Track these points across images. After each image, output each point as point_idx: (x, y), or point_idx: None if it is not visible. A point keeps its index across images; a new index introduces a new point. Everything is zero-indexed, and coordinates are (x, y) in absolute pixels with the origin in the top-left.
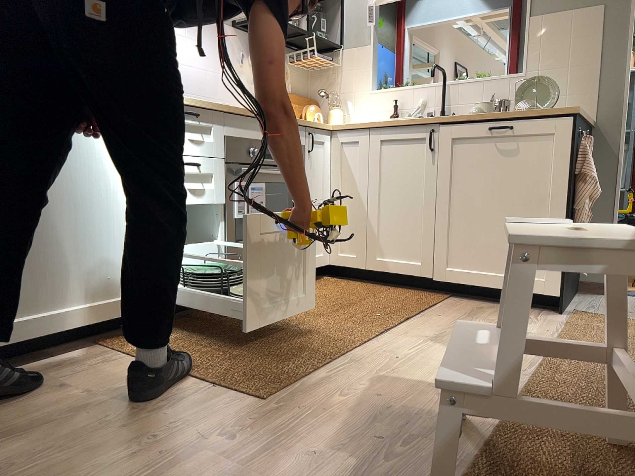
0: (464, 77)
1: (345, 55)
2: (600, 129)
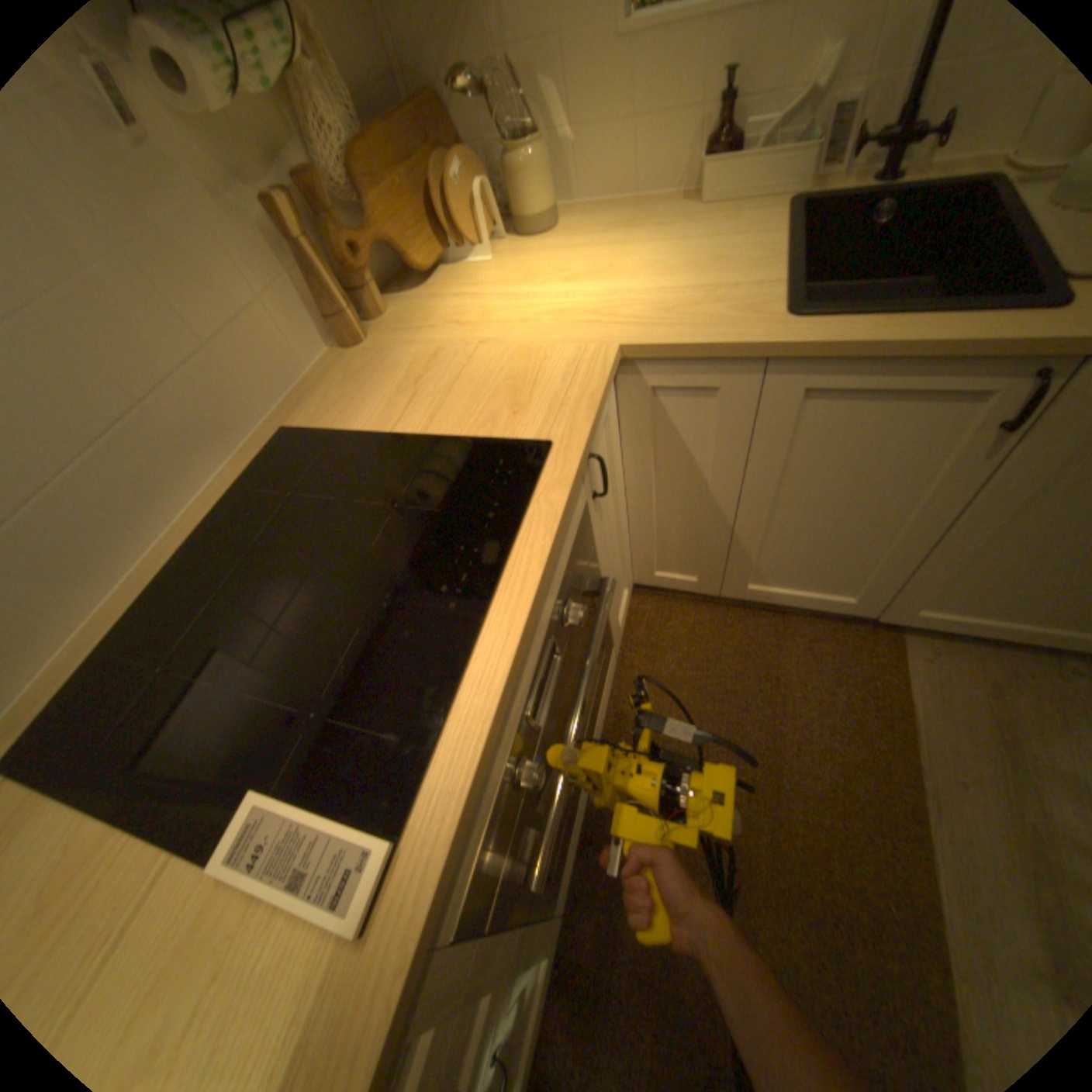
0: None
1: None
2: None
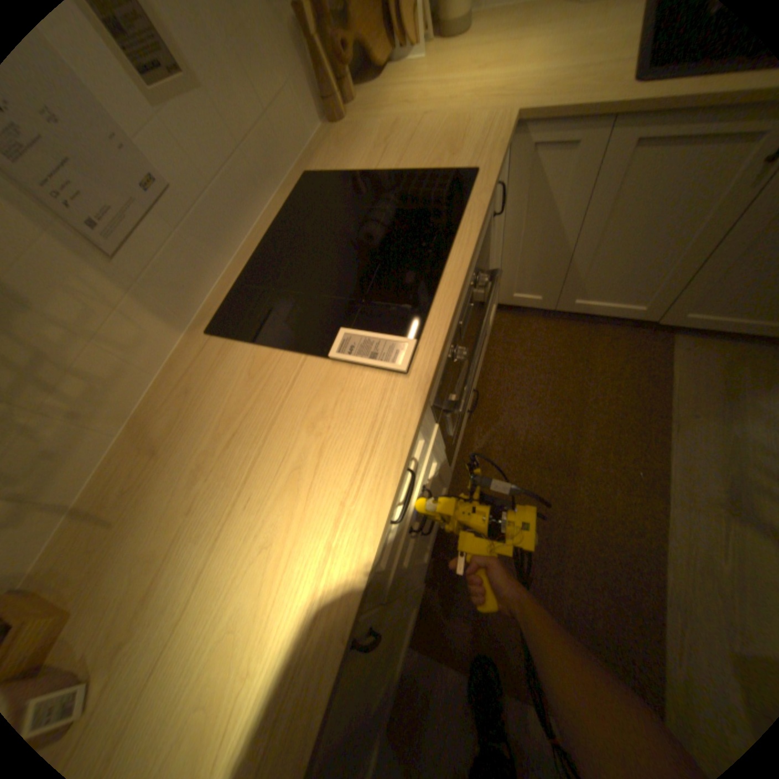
0: None
1: None
2: None
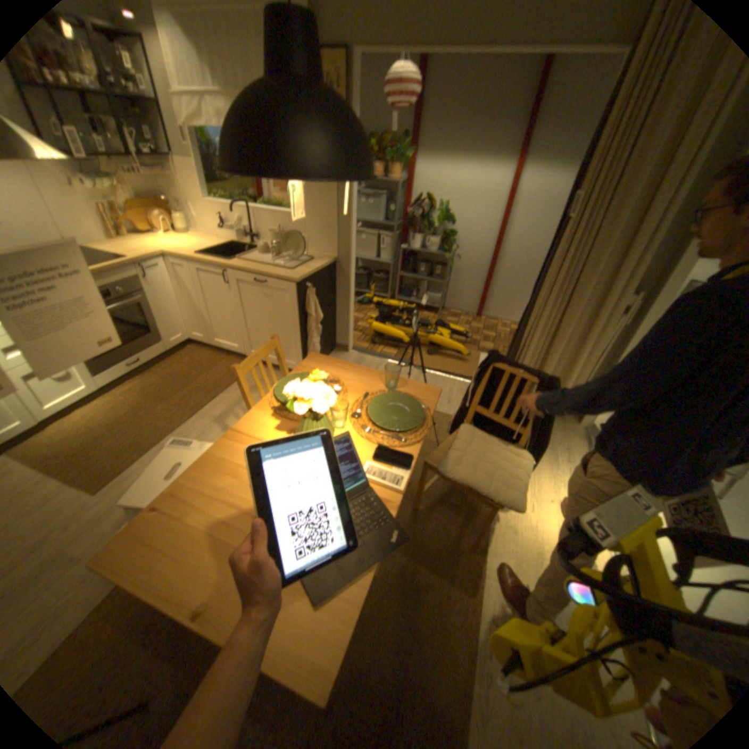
0: (267, 198)
1: (176, 160)
2: (342, 260)
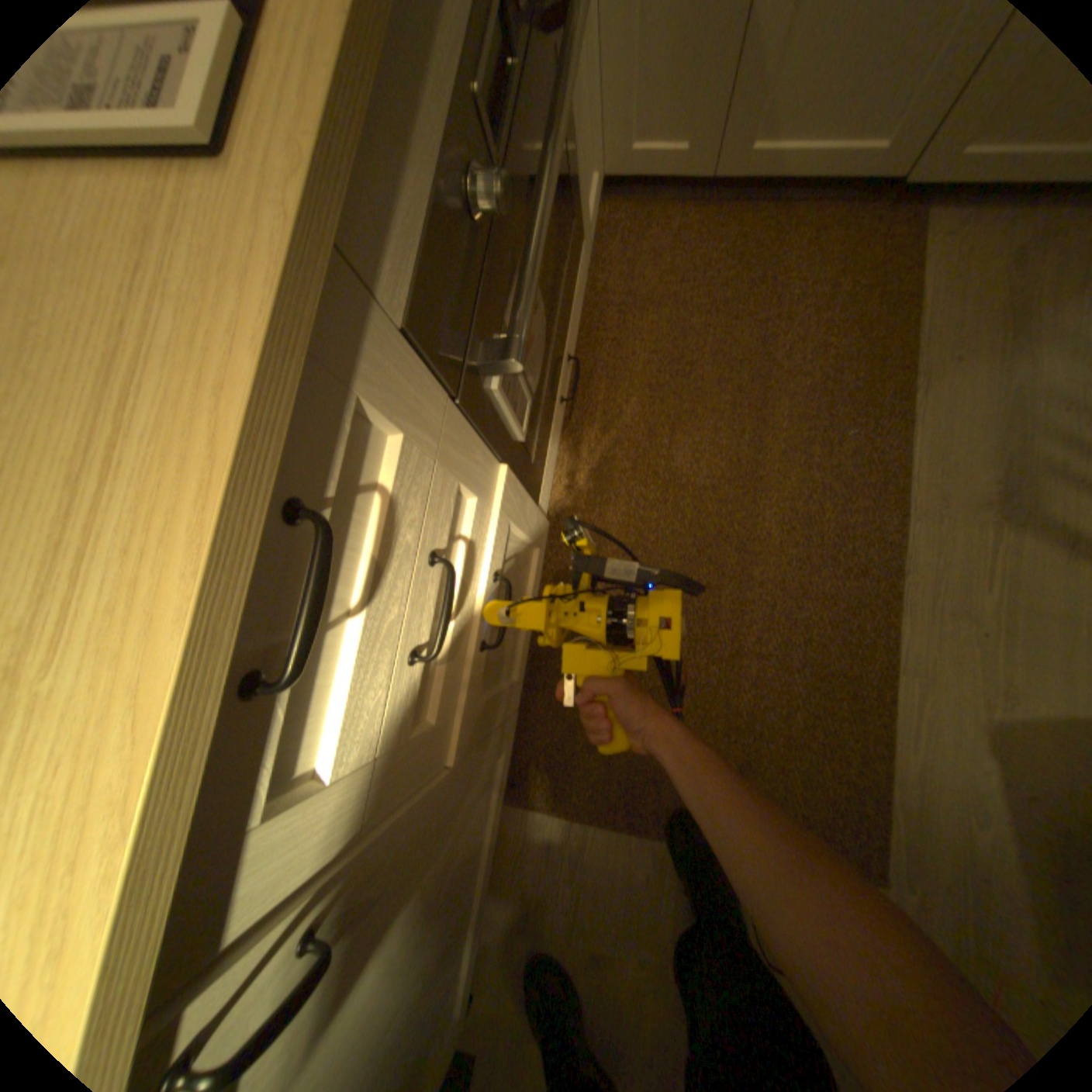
0: None
1: None
2: None
